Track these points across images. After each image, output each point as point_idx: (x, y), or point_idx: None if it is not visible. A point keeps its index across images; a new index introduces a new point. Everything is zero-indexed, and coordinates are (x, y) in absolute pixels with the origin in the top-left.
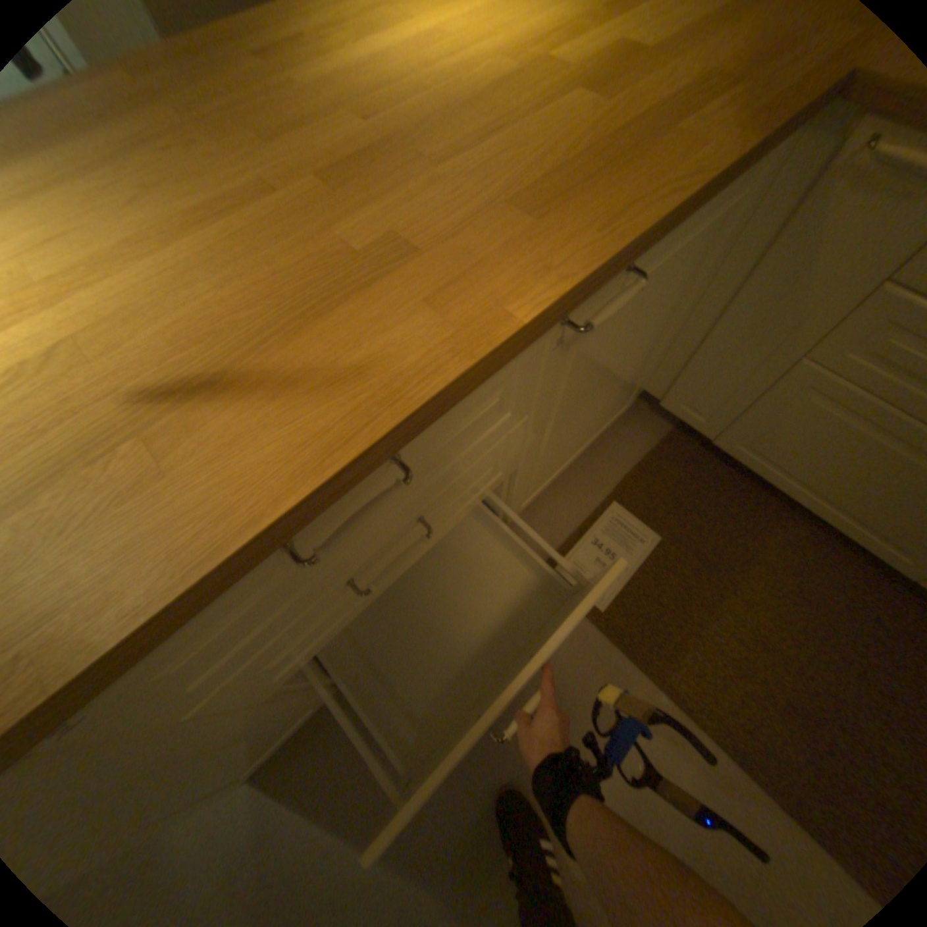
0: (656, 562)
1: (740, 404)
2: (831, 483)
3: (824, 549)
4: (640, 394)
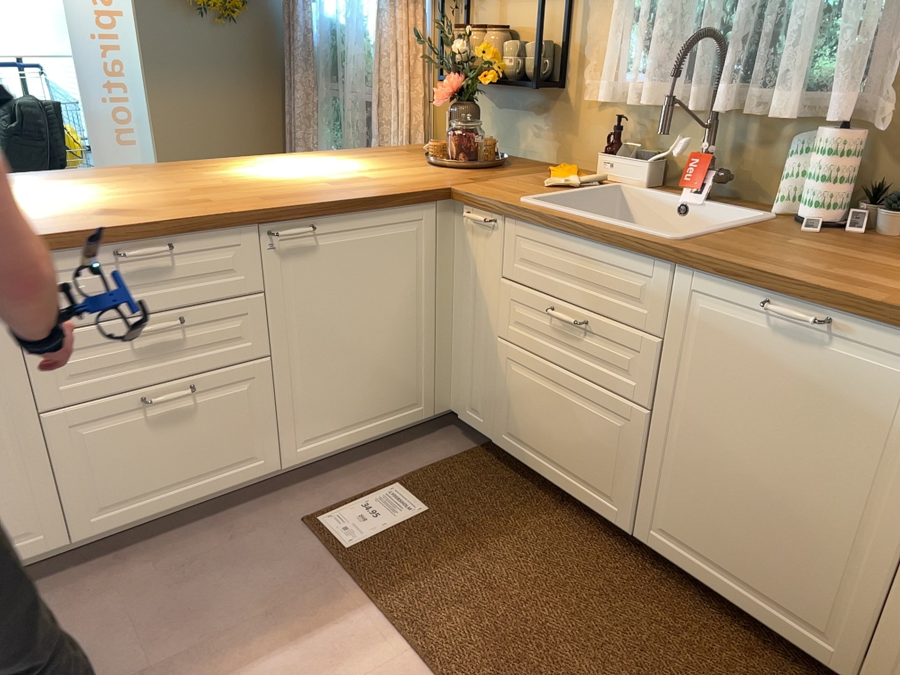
0: (413, 523)
1: (490, 393)
2: (550, 445)
3: (578, 530)
4: (443, 410)
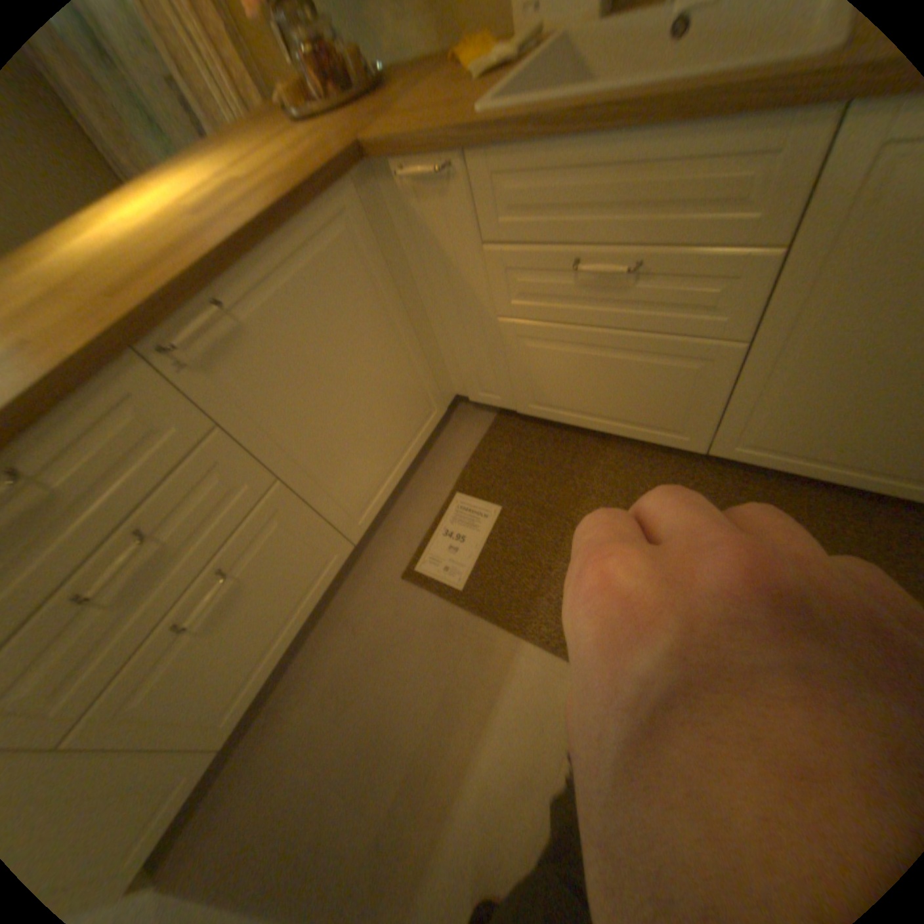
0: (499, 529)
1: (501, 373)
2: (591, 402)
3: (638, 461)
4: (451, 399)
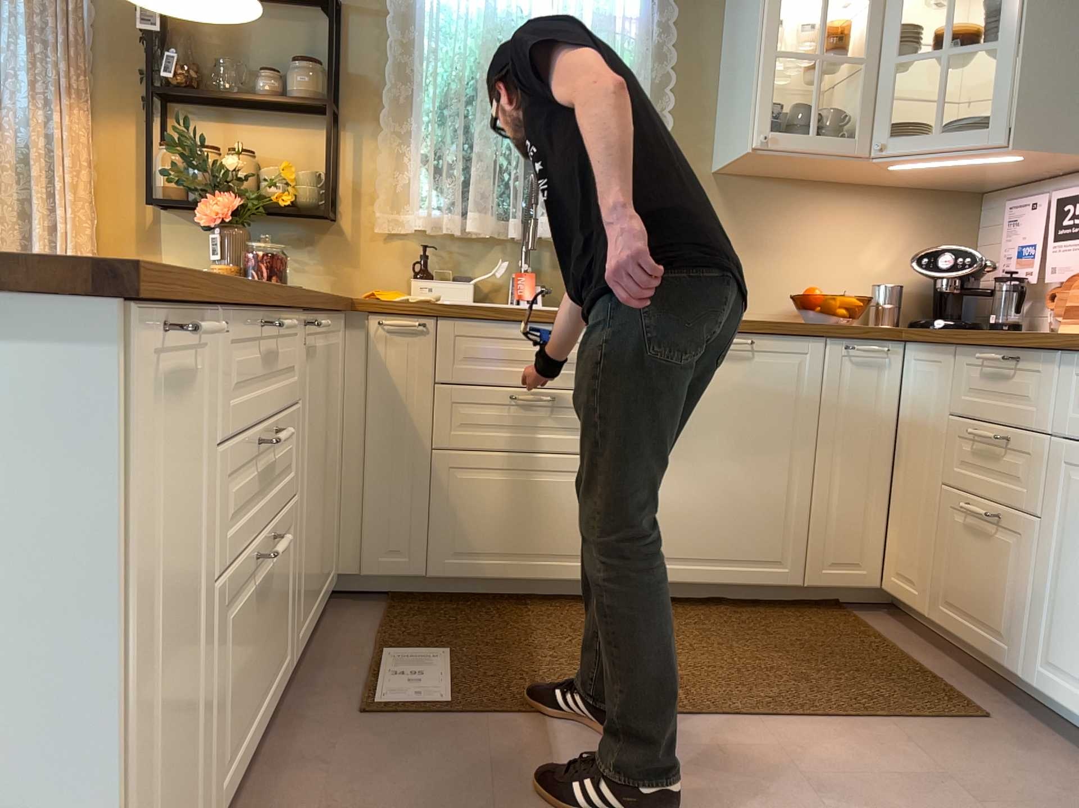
0: (457, 664)
1: (419, 520)
2: (515, 539)
3: (563, 611)
4: (335, 576)
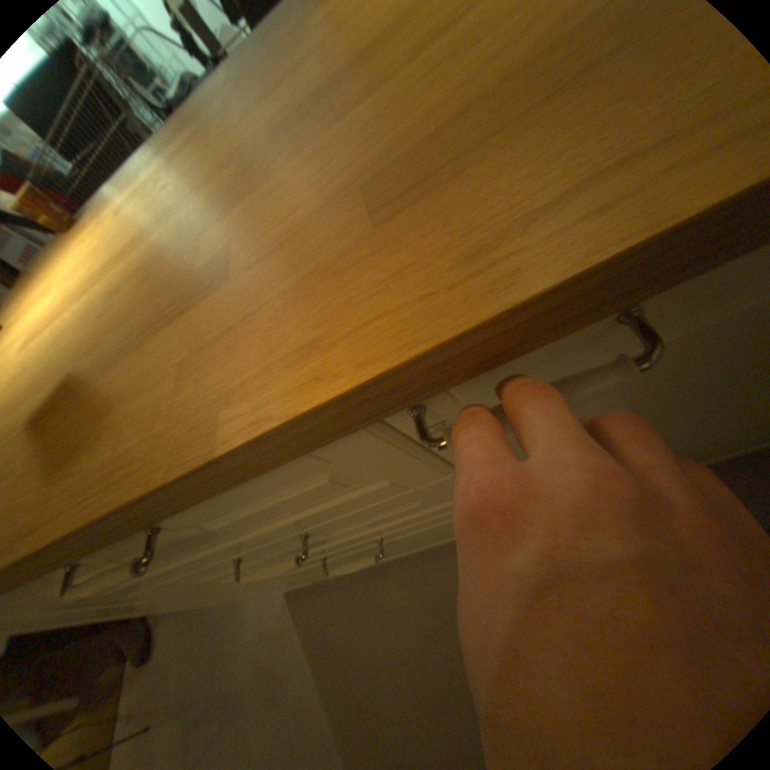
0: None
1: None
2: None
3: None
4: None
